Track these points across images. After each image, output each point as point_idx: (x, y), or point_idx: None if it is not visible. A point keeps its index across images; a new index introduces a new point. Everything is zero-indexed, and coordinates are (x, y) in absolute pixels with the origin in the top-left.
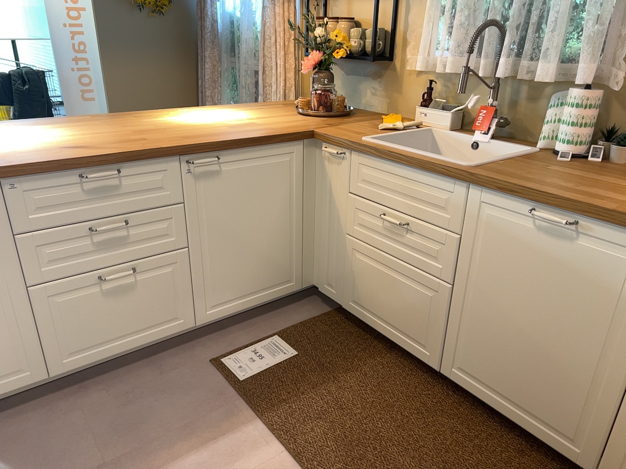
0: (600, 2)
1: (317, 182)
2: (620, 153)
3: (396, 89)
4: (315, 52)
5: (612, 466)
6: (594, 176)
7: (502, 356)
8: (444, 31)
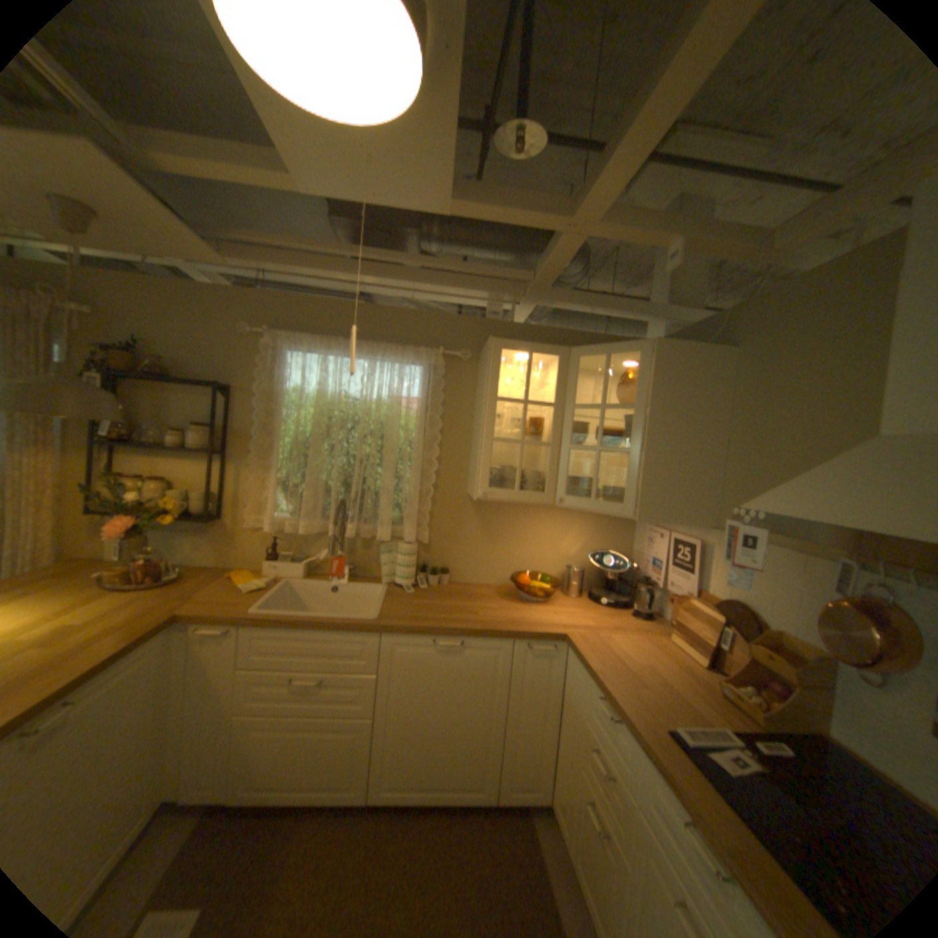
0: (409, 491)
1: (173, 671)
2: (436, 579)
3: (227, 543)
4: (116, 514)
5: (505, 792)
6: (440, 602)
7: (423, 759)
8: (289, 499)
